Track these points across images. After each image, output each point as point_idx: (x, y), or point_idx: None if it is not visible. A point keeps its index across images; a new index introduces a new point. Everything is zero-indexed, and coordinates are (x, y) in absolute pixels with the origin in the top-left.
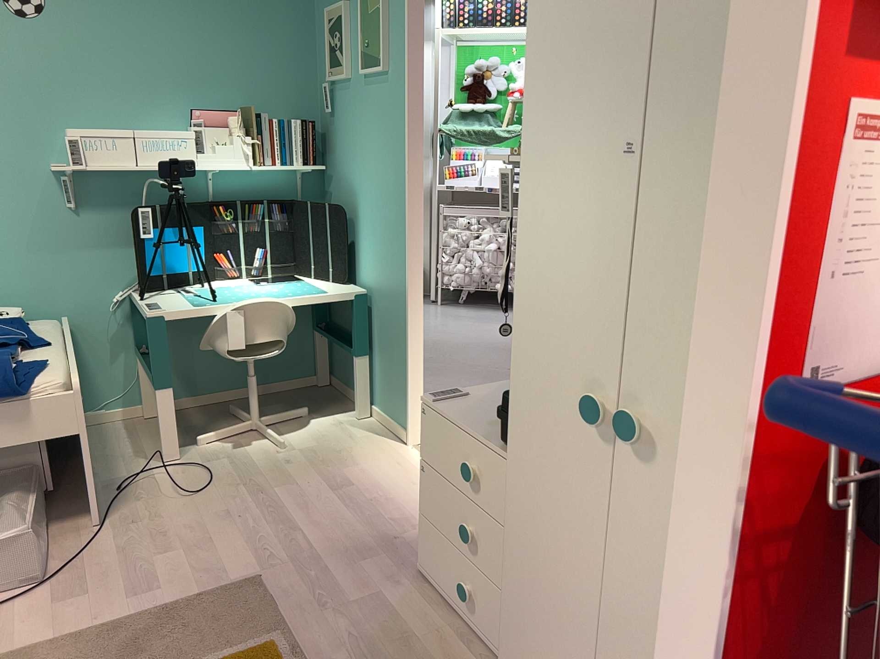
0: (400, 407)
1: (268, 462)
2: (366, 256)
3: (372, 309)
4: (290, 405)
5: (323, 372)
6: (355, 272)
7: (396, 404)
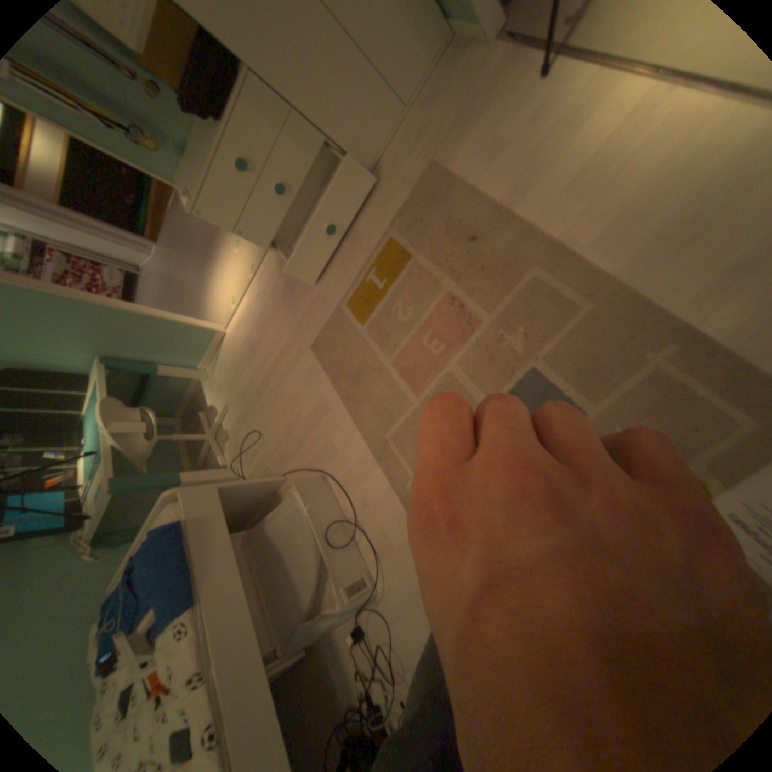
0: (196, 335)
1: (236, 406)
2: (57, 354)
3: (113, 355)
4: (195, 429)
5: (169, 419)
6: (74, 373)
7: (194, 339)
